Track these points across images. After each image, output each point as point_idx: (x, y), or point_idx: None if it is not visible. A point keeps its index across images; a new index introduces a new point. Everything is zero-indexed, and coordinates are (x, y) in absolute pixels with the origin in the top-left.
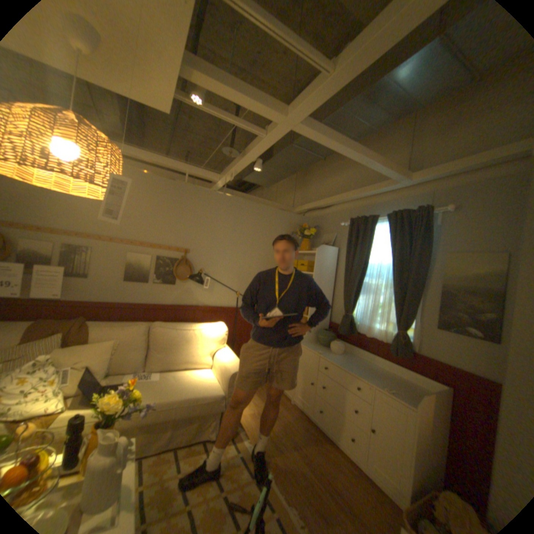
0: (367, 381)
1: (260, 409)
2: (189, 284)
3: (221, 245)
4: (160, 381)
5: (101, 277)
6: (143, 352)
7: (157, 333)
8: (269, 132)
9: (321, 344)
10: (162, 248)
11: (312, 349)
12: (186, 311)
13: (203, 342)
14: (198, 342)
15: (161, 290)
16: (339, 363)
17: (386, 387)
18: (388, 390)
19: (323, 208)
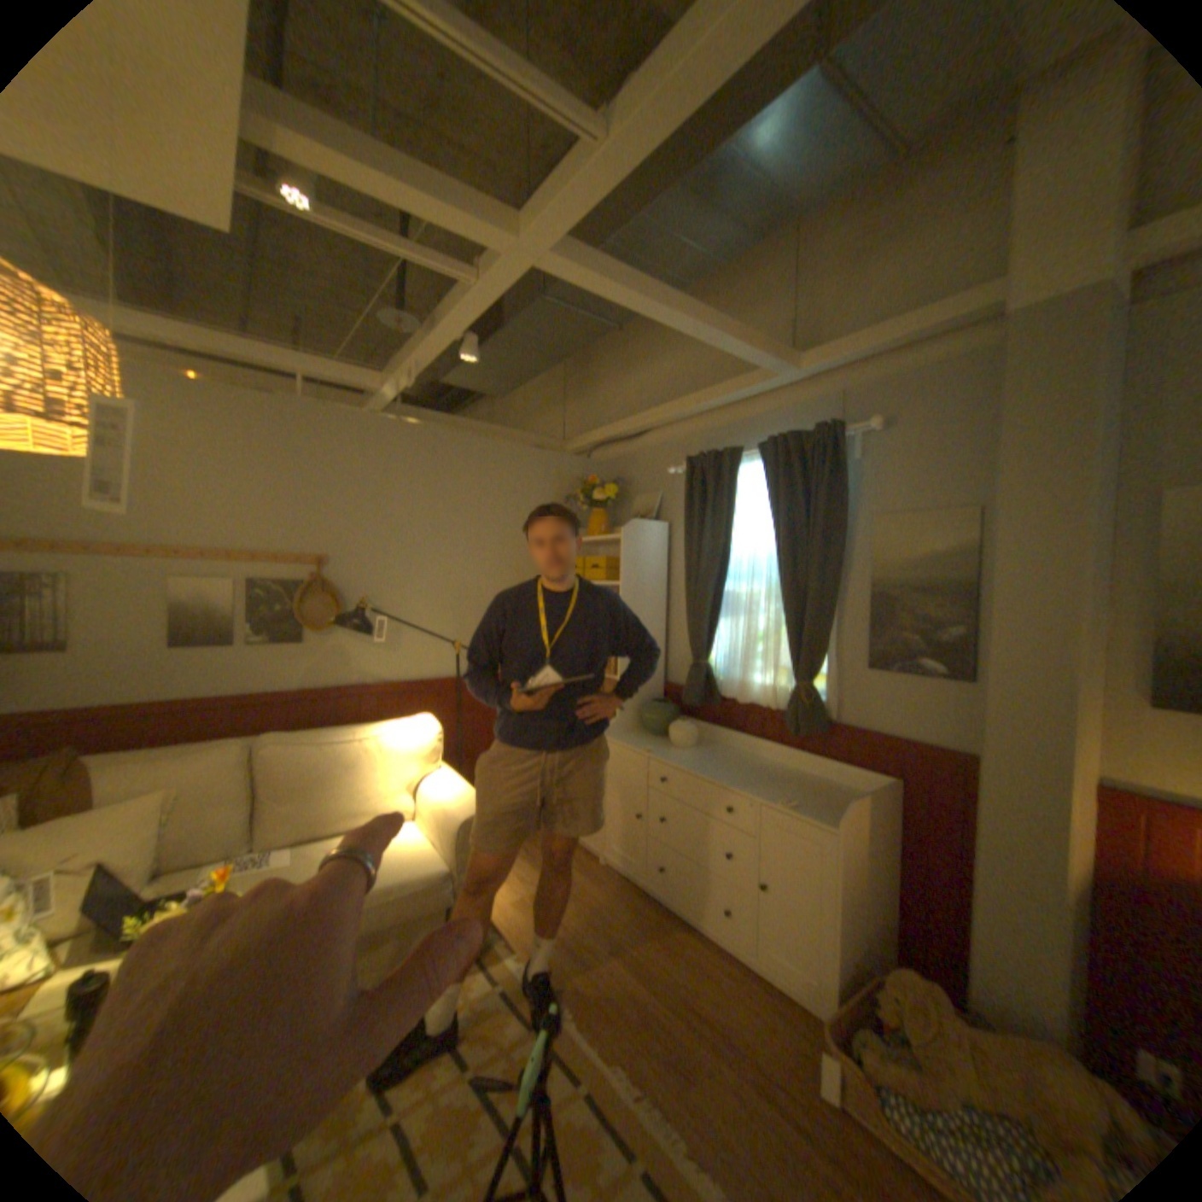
0: (744, 791)
1: (534, 889)
2: (337, 638)
3: (405, 539)
4: (294, 866)
5: (106, 646)
6: (243, 808)
7: (273, 758)
8: (483, 273)
9: (650, 732)
10: (260, 559)
11: (632, 745)
12: (338, 699)
13: (387, 765)
14: (376, 767)
15: (270, 660)
16: (689, 765)
17: (781, 798)
18: (784, 803)
19: (629, 439)
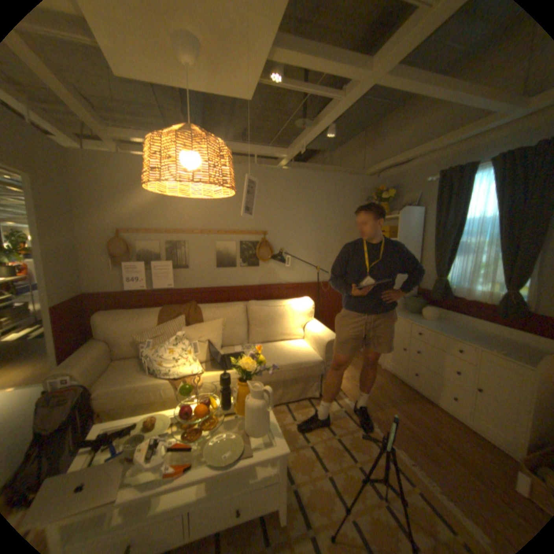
0: (470, 343)
1: (352, 373)
2: (270, 264)
3: (295, 222)
4: (264, 350)
5: (198, 266)
6: (245, 327)
7: (254, 310)
8: (348, 92)
9: (411, 311)
10: (243, 233)
11: (402, 316)
12: (271, 289)
13: (293, 316)
14: (289, 316)
15: (248, 272)
16: (435, 328)
17: (495, 348)
18: (498, 351)
19: (401, 164)
